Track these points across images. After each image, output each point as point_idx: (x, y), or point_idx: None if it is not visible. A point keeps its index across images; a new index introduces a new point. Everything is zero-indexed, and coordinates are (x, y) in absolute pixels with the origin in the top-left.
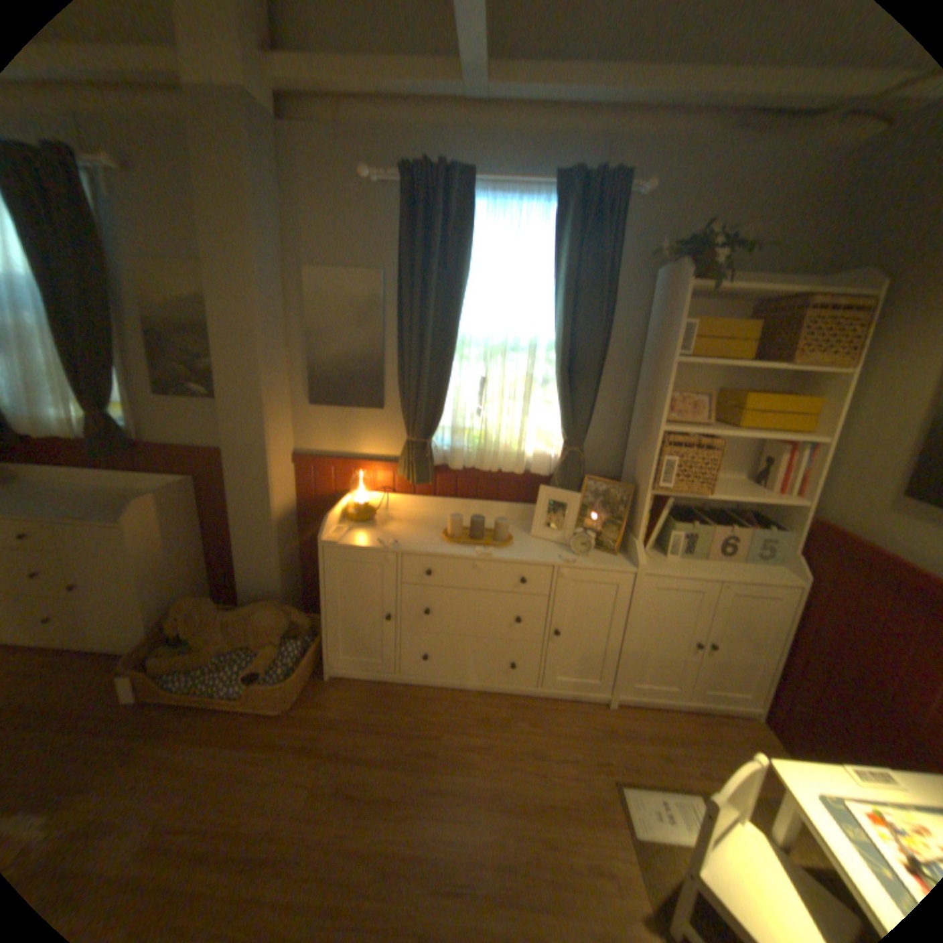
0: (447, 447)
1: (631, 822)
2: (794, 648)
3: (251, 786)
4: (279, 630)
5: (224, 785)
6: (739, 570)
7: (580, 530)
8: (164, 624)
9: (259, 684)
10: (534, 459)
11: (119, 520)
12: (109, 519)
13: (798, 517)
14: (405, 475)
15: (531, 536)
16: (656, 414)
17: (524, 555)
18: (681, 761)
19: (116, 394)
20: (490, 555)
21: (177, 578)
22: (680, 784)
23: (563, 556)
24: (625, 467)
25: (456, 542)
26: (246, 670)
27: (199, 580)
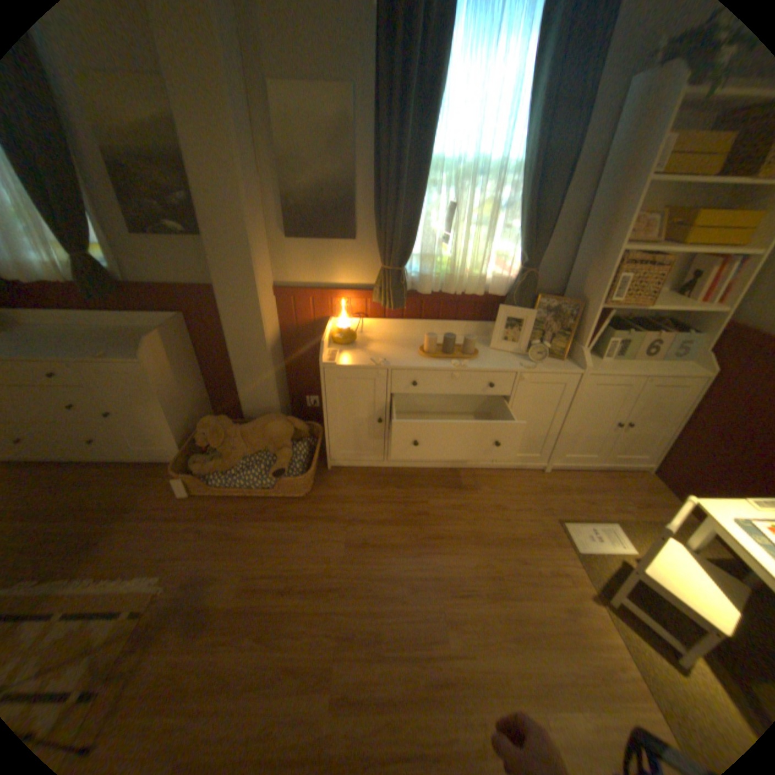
0: (416, 274)
1: (574, 543)
2: (690, 422)
3: (301, 544)
4: (289, 435)
5: (280, 545)
6: (660, 366)
7: (538, 341)
8: (191, 437)
9: (285, 476)
10: (492, 282)
11: (137, 355)
12: (128, 355)
13: (714, 321)
14: (382, 302)
15: (490, 349)
16: (616, 235)
17: (492, 365)
18: (600, 503)
19: (95, 234)
20: (465, 366)
21: (189, 401)
22: (602, 517)
23: (524, 364)
24: (570, 285)
25: (433, 357)
26: (273, 466)
27: (204, 401)
